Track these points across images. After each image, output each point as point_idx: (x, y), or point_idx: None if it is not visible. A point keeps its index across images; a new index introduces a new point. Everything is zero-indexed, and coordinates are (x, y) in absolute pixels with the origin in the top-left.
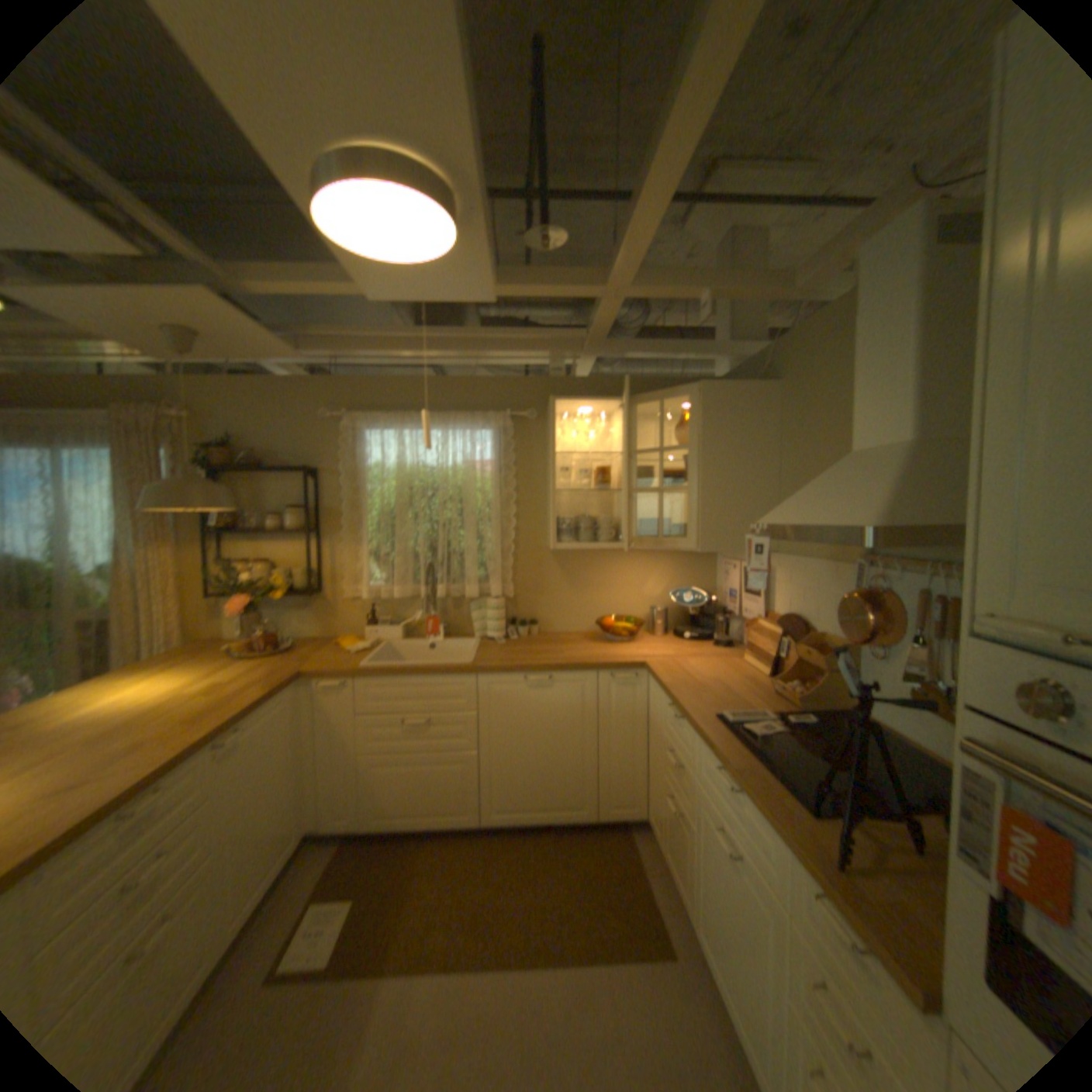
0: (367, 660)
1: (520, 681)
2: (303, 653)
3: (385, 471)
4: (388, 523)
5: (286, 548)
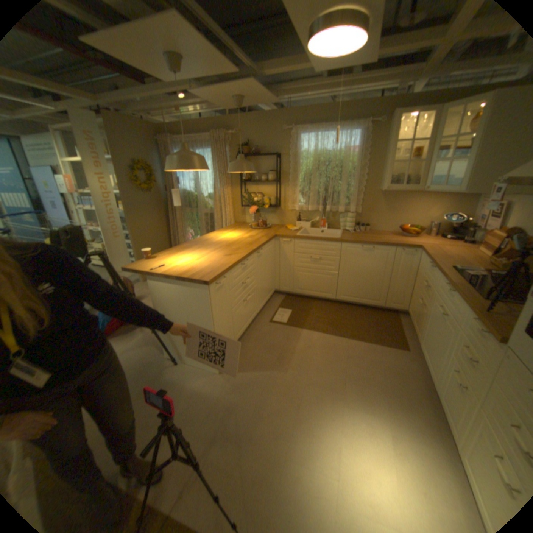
0: (298, 233)
1: (359, 247)
2: (274, 230)
3: (308, 154)
4: (307, 178)
5: (267, 189)
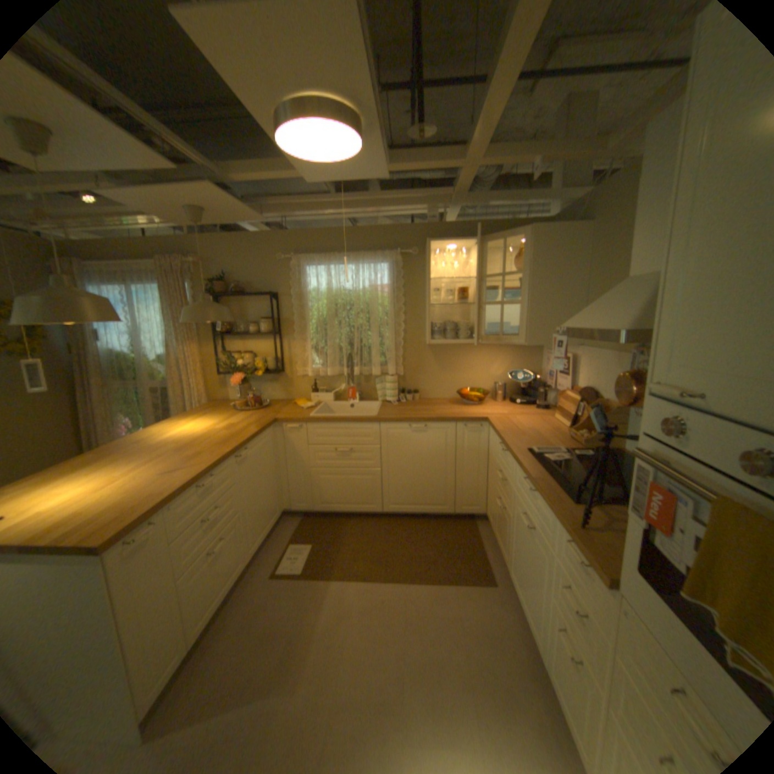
0: (313, 413)
1: (406, 428)
2: (275, 409)
3: (319, 295)
4: (322, 329)
5: (261, 346)
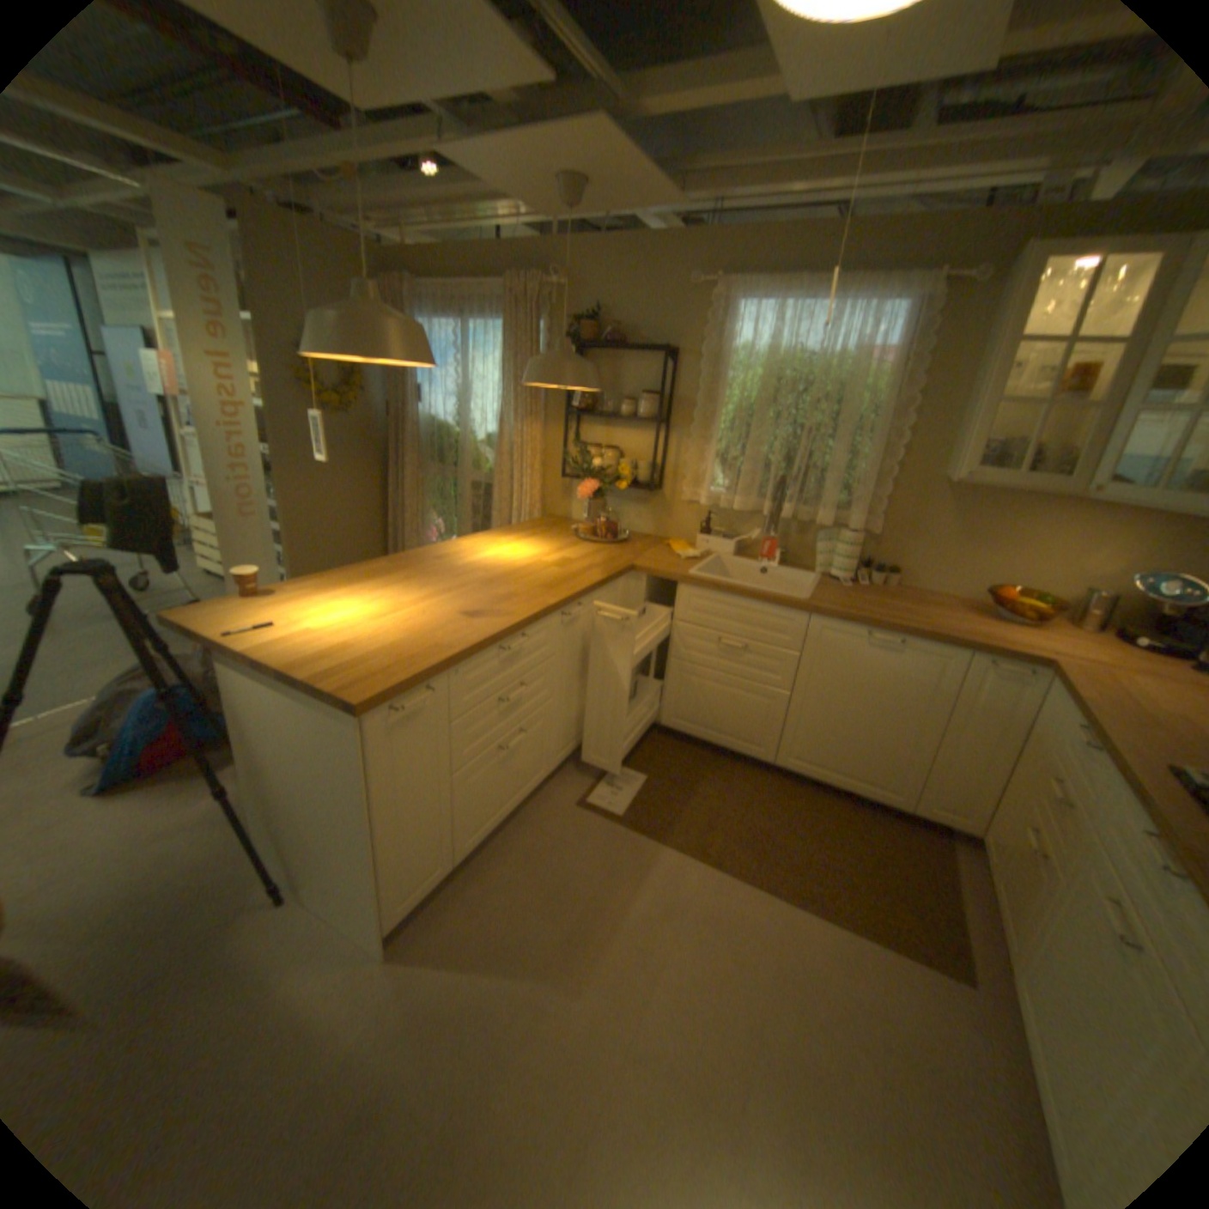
0: (695, 570)
1: (861, 636)
2: (635, 549)
3: (751, 356)
4: (742, 422)
5: (633, 439)
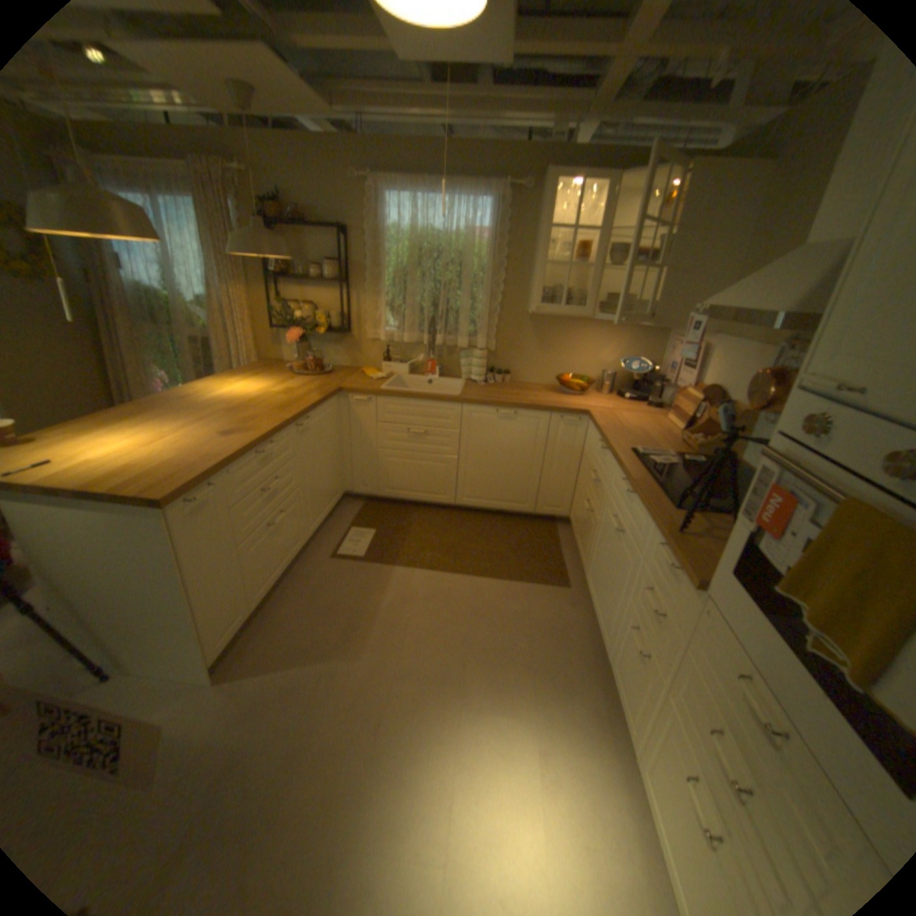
0: (385, 386)
1: (492, 413)
2: (339, 377)
3: (400, 233)
4: (400, 281)
5: (323, 295)
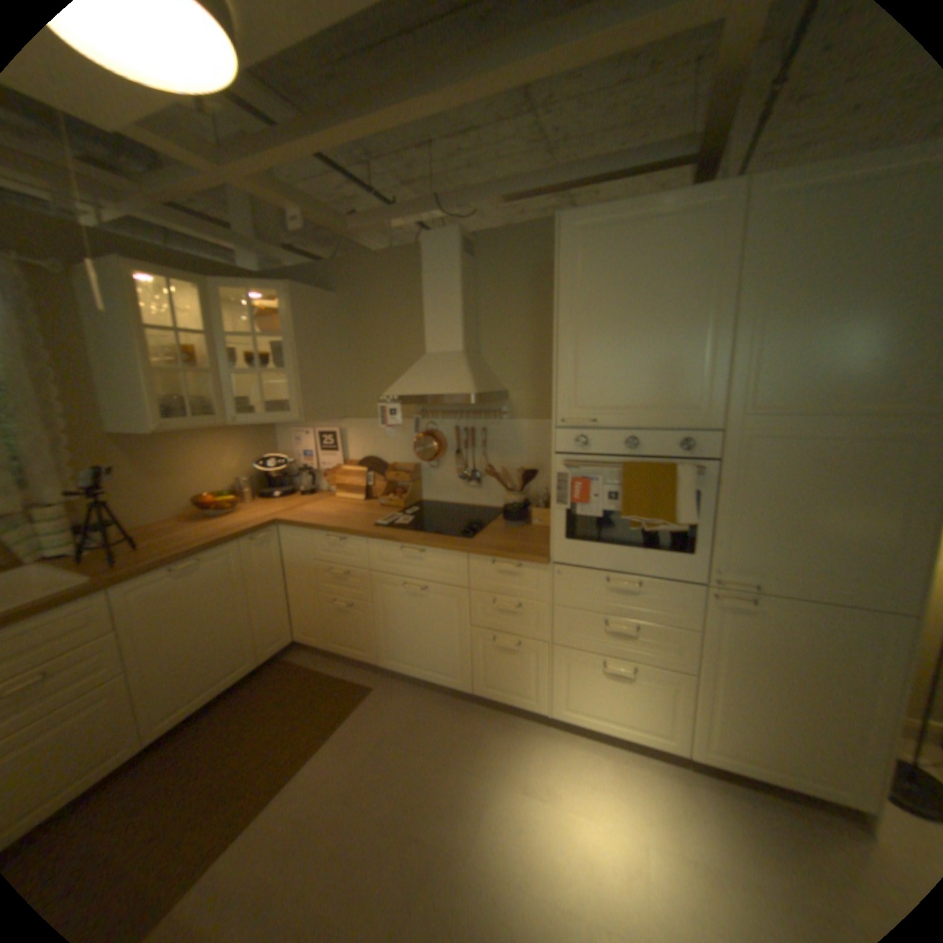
0: None
1: (160, 578)
2: None
3: None
4: None
5: None
